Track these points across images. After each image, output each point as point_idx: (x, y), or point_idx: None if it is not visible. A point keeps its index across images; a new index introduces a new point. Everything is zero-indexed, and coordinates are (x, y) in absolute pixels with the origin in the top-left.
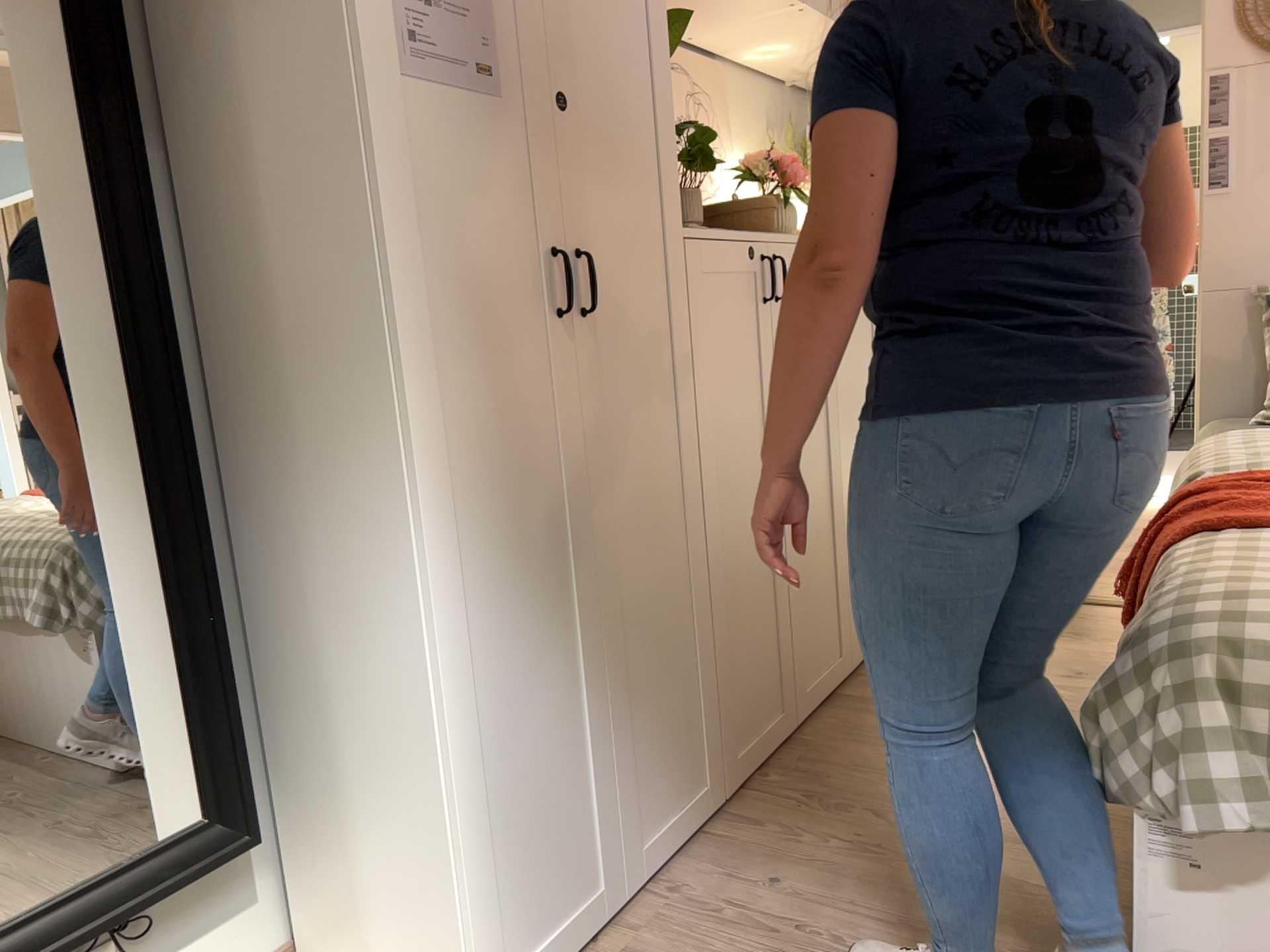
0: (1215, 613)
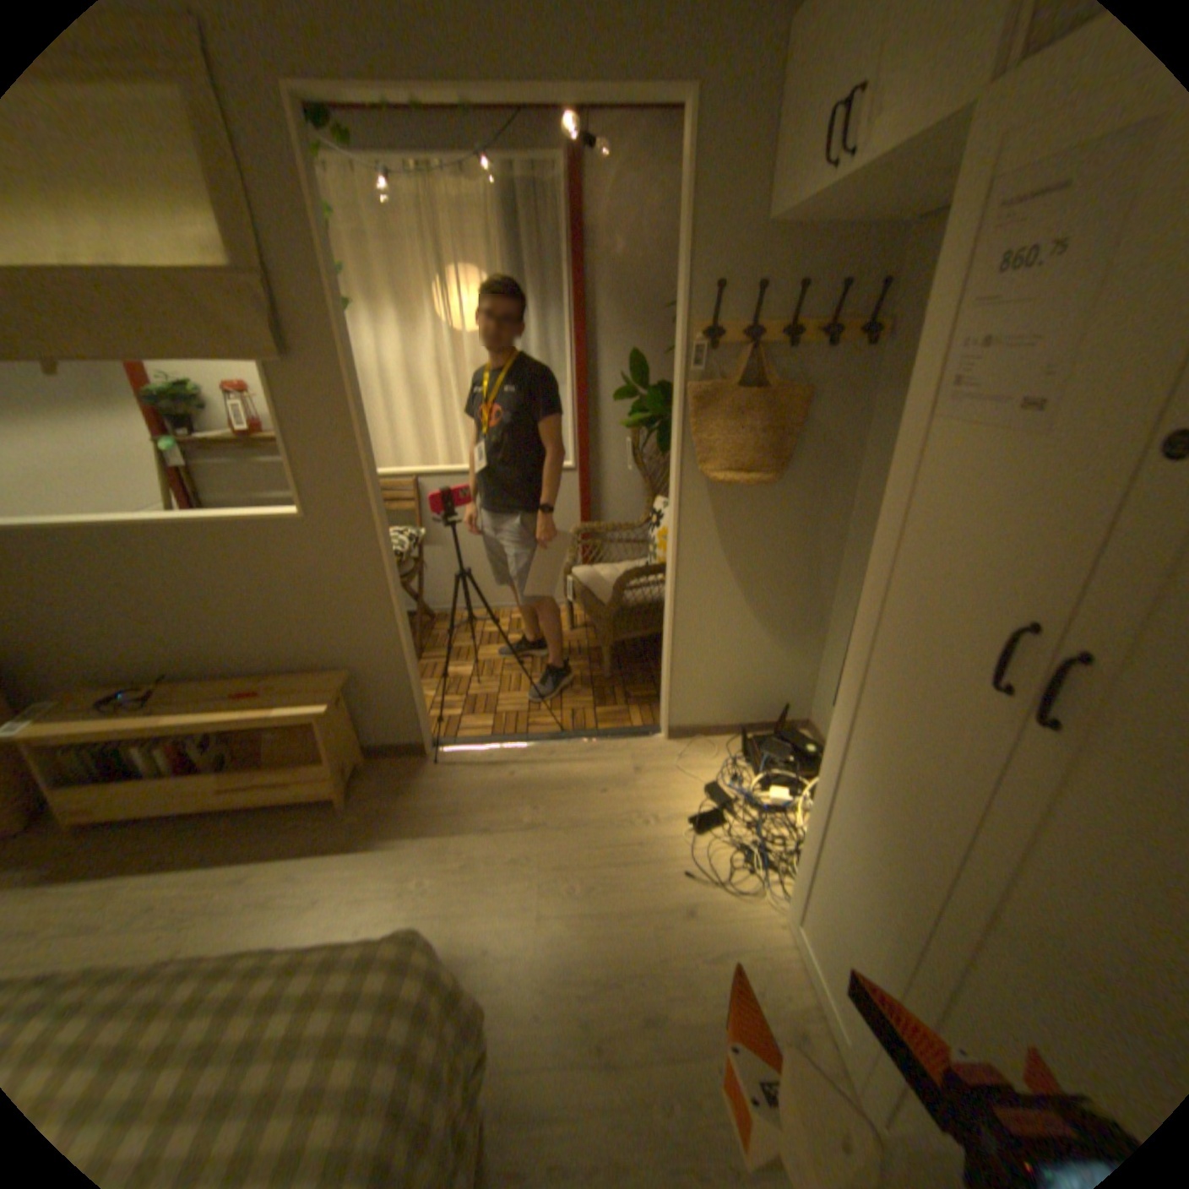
0: (368, 996)
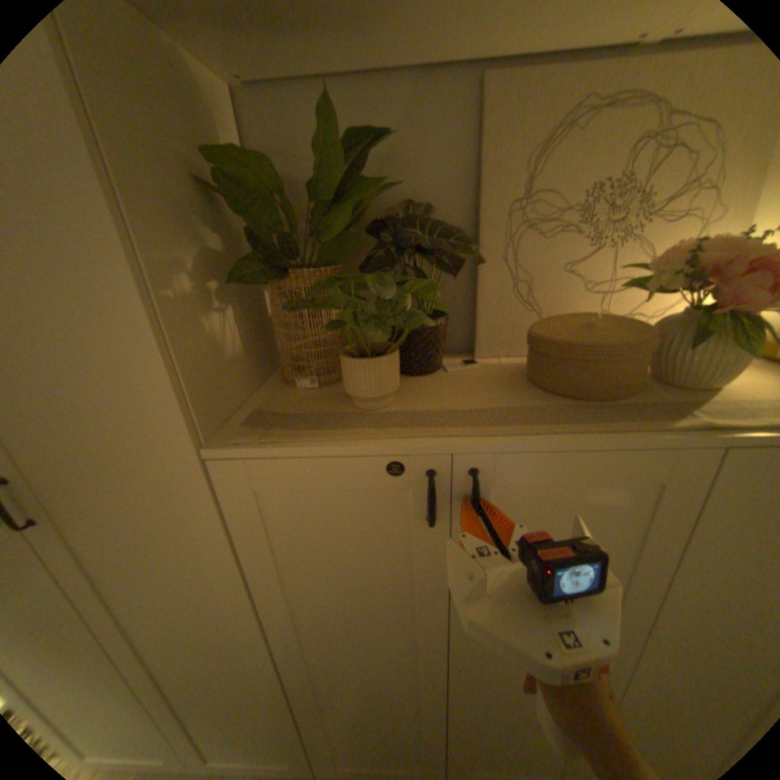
0: None
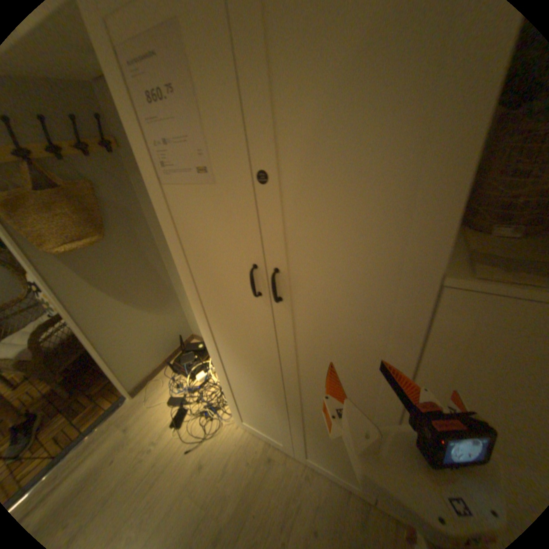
0: None
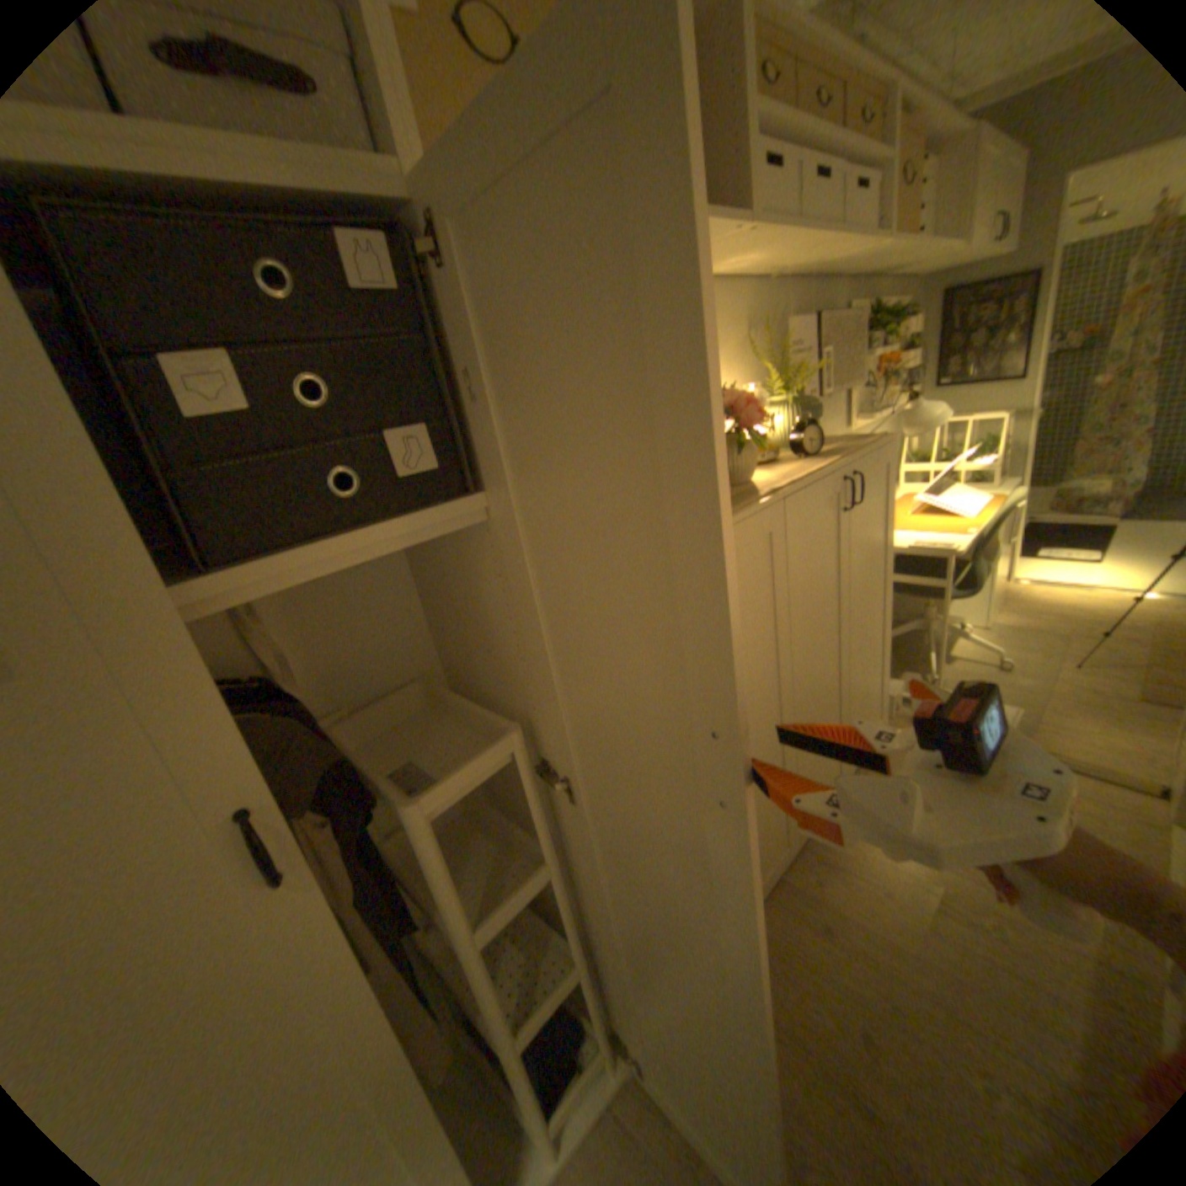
0: None
